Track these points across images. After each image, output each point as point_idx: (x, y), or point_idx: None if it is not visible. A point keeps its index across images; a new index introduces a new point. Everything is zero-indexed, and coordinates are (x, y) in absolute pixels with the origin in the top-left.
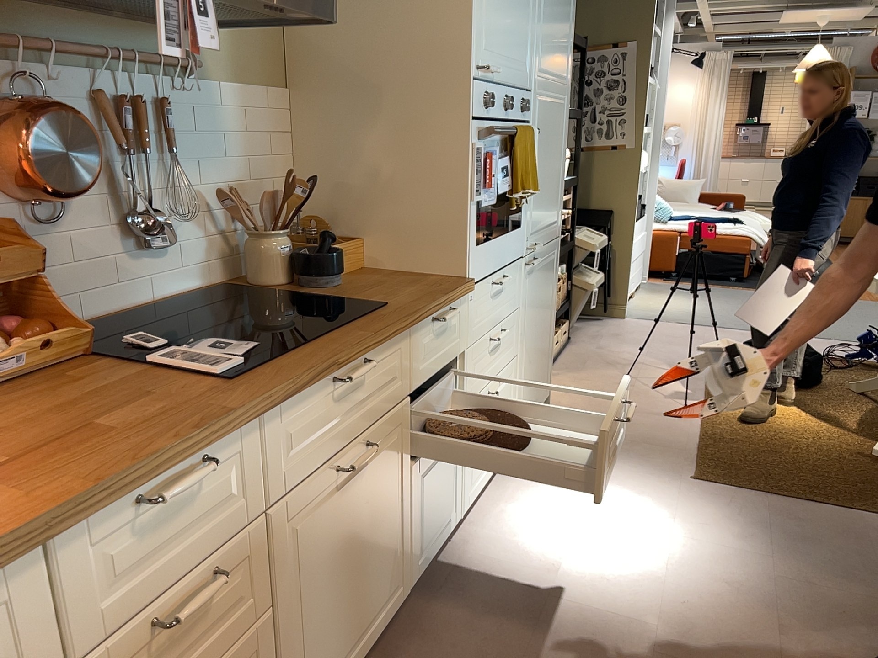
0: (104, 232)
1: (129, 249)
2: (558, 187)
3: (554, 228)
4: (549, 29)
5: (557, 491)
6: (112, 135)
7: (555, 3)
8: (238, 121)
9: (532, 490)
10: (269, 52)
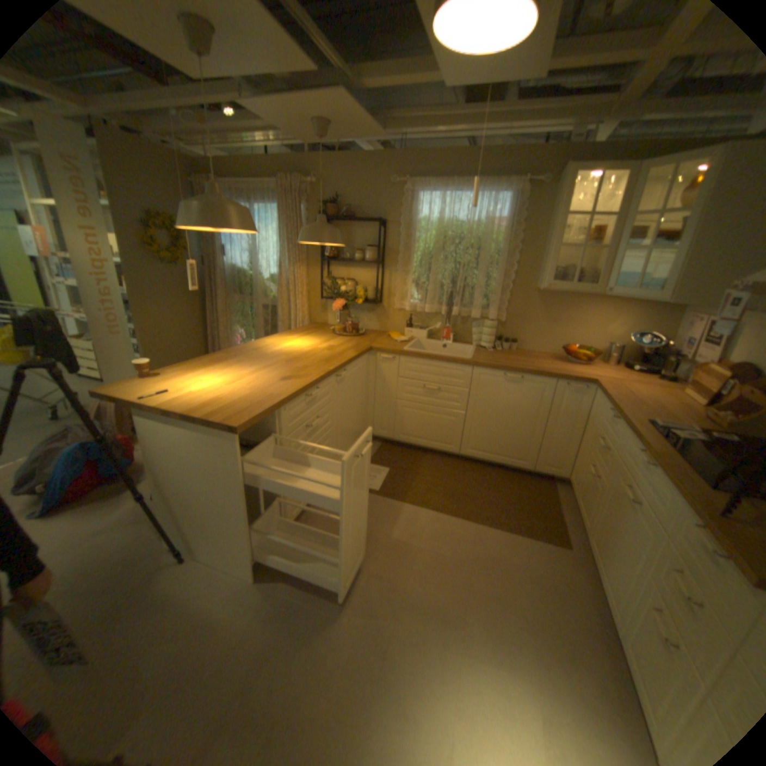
0: None
1: None
2: None
3: None
4: None
5: None
6: None
7: None
8: None
9: None
10: None
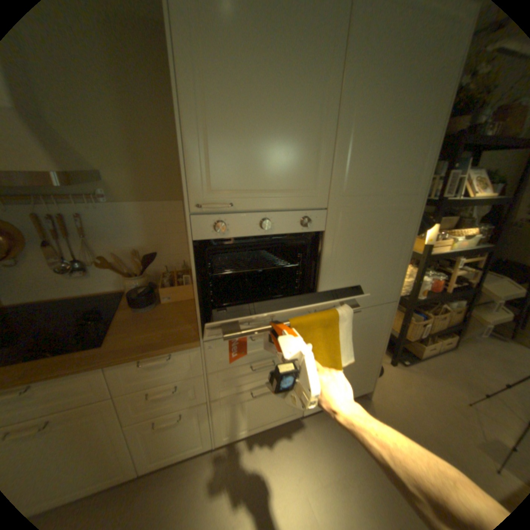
0: (49, 268)
1: (65, 275)
2: (391, 270)
3: (381, 297)
4: (368, 153)
5: (299, 469)
6: (39, 231)
7: (384, 128)
8: (137, 219)
9: (288, 455)
10: (166, 182)
